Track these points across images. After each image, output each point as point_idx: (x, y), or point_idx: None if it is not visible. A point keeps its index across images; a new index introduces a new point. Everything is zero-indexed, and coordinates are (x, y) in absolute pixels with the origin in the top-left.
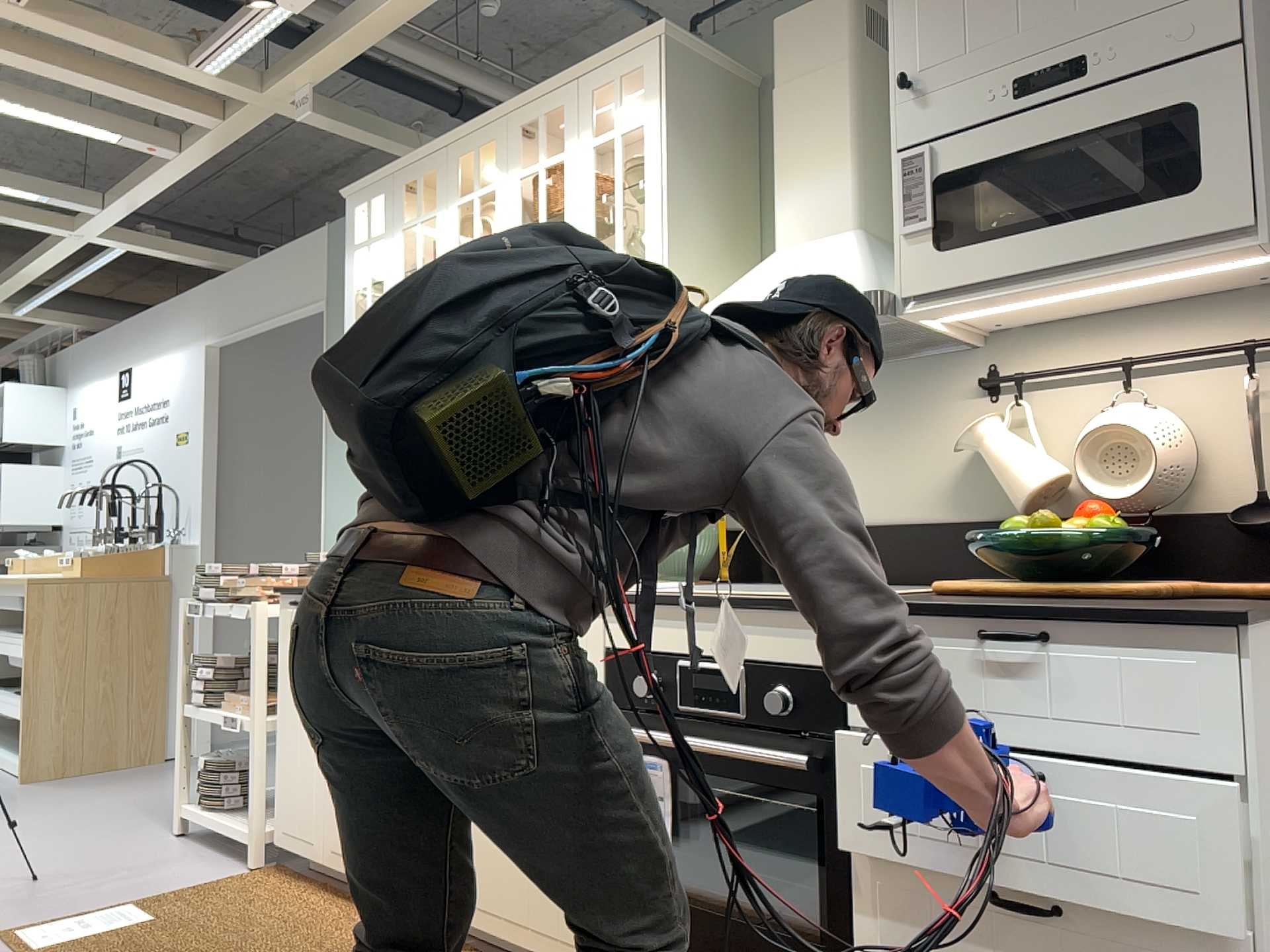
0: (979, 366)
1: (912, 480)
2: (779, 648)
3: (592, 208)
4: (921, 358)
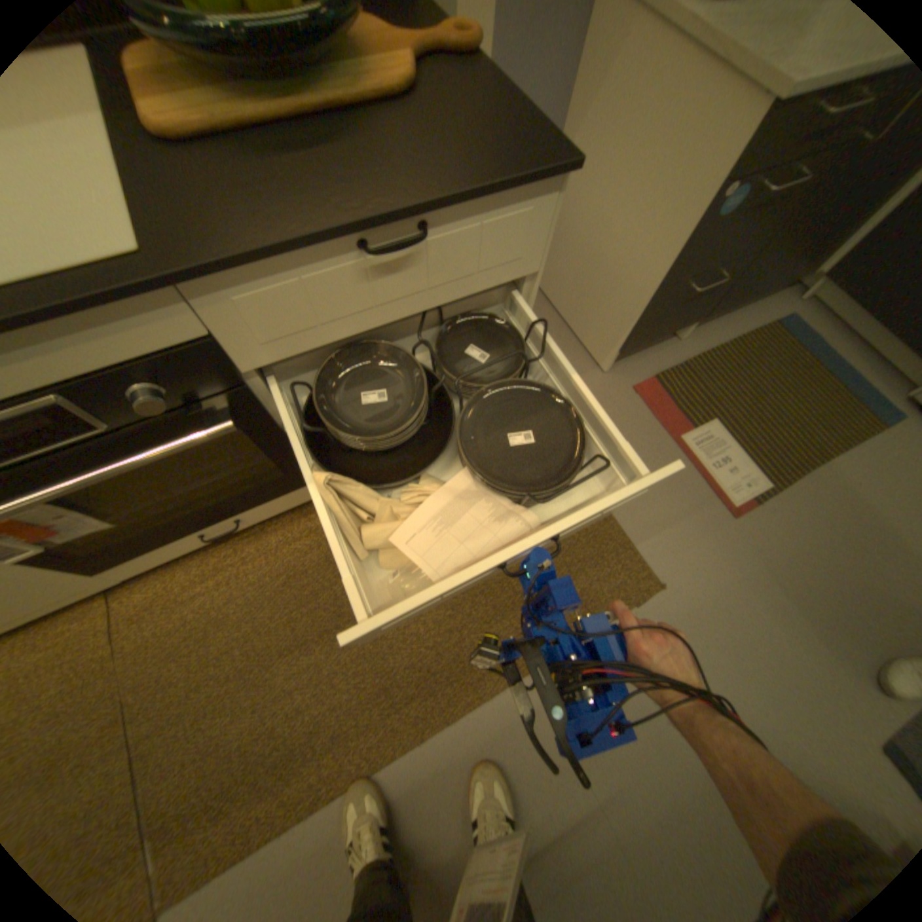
0: None
1: None
2: (90, 352)
3: None
4: None
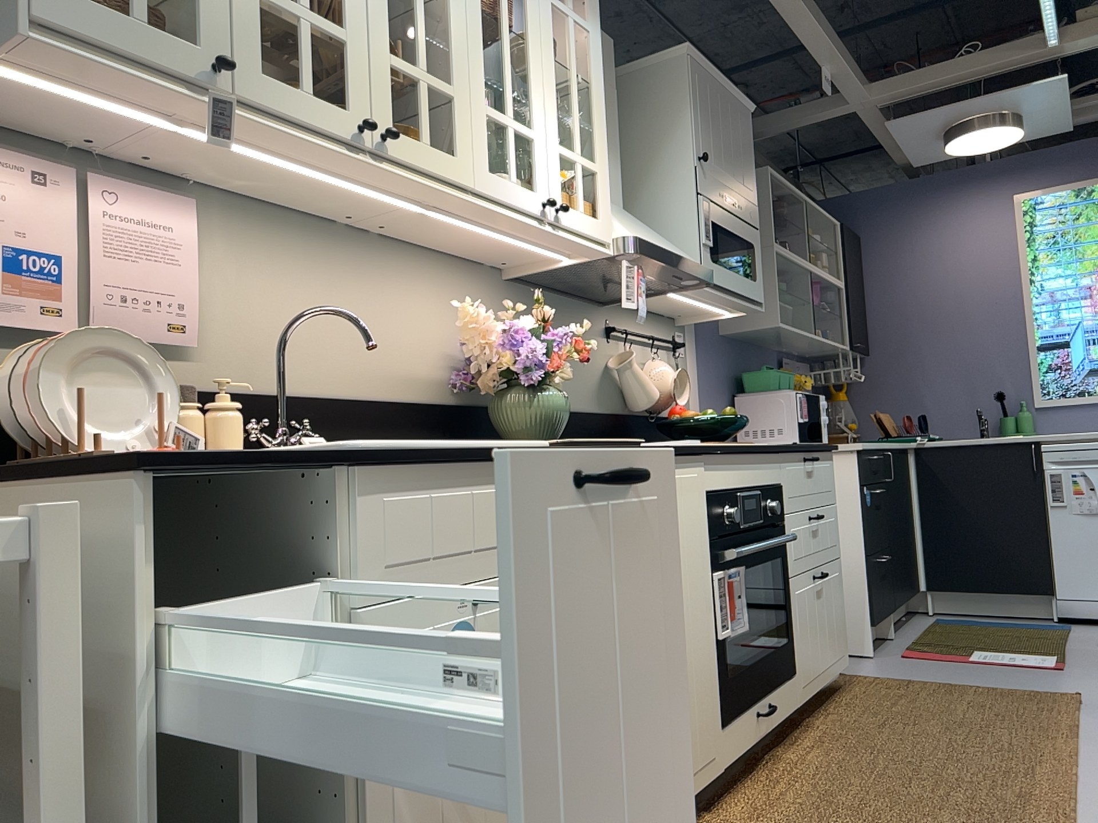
0: (606, 318)
1: (584, 383)
2: (767, 476)
3: (555, 63)
4: (585, 302)
